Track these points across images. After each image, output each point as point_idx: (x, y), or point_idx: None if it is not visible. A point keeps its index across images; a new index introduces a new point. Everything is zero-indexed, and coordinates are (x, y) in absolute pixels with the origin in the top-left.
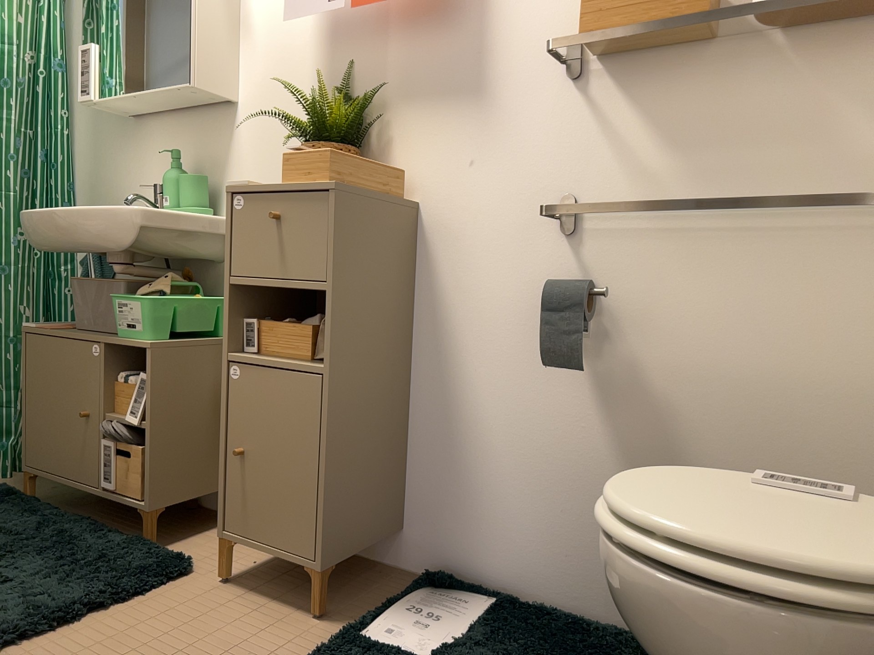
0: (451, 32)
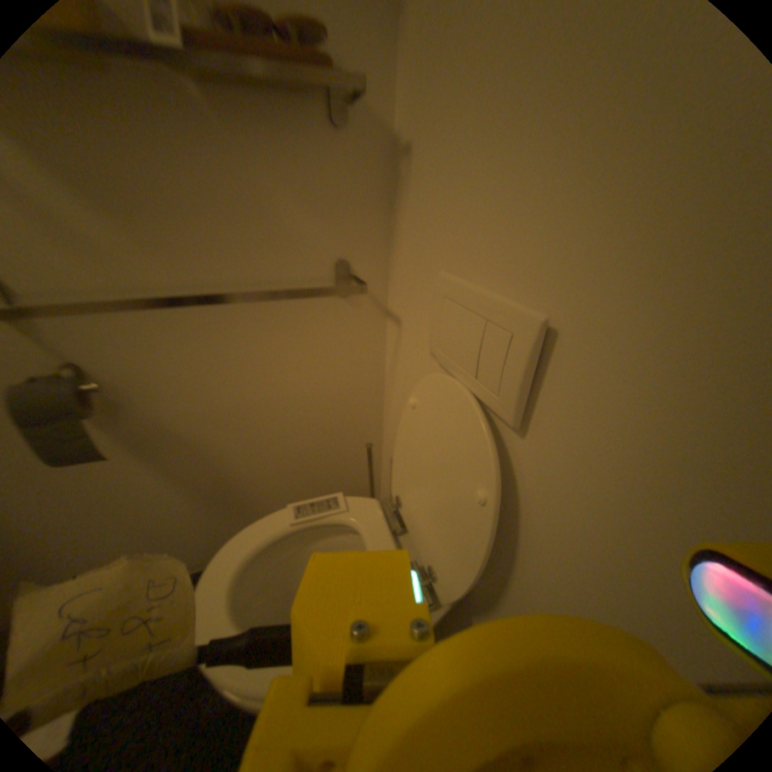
0: None
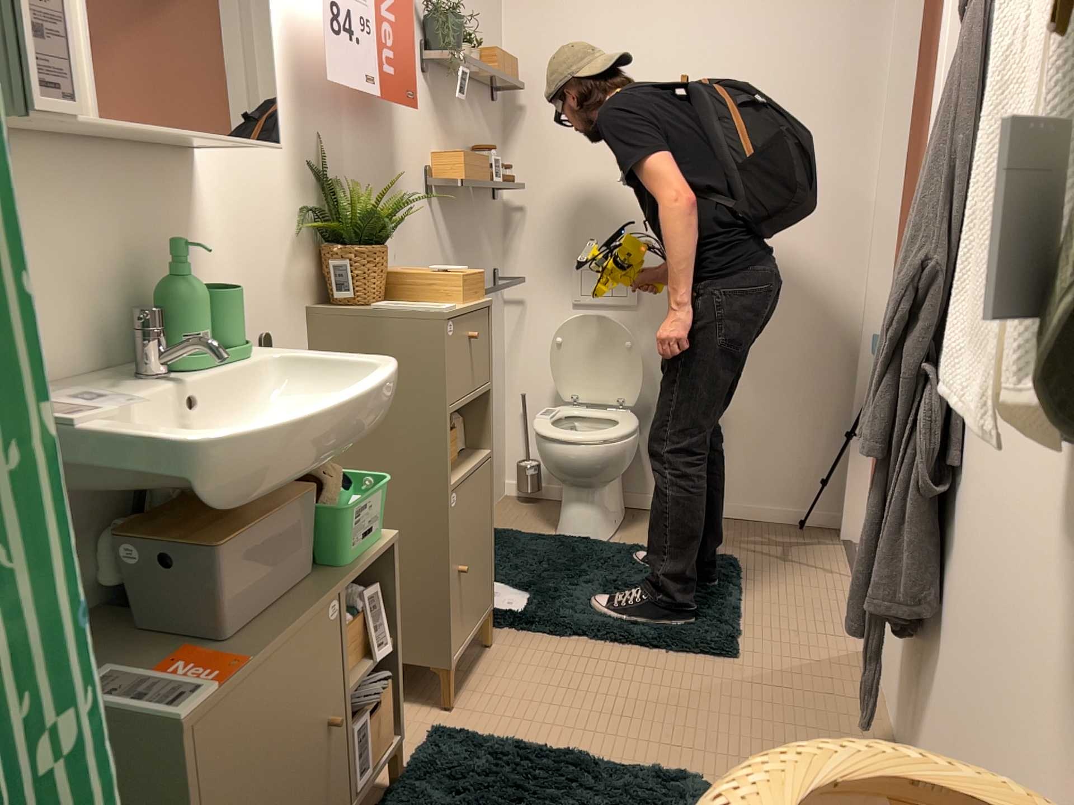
0: (379, 131)
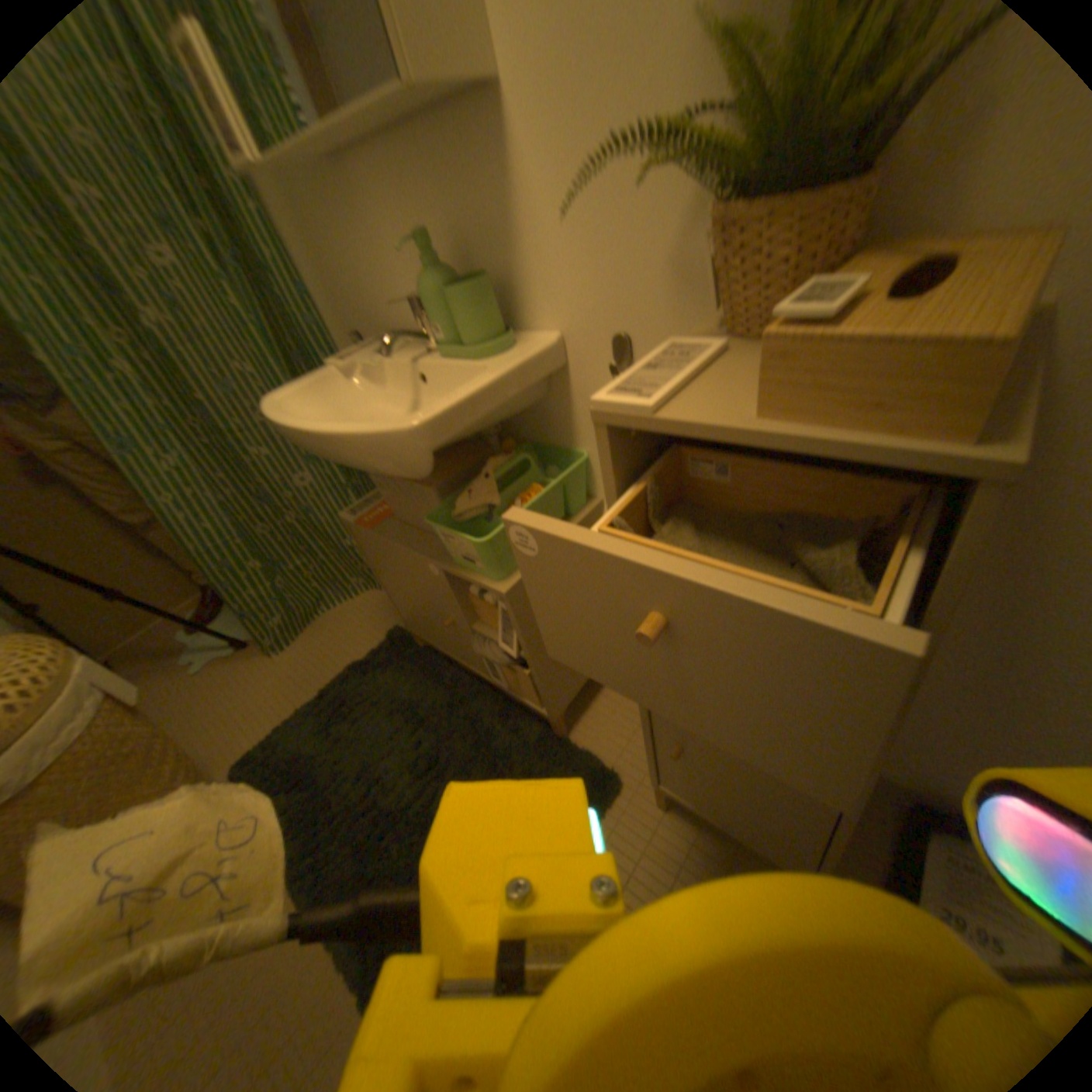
0: None
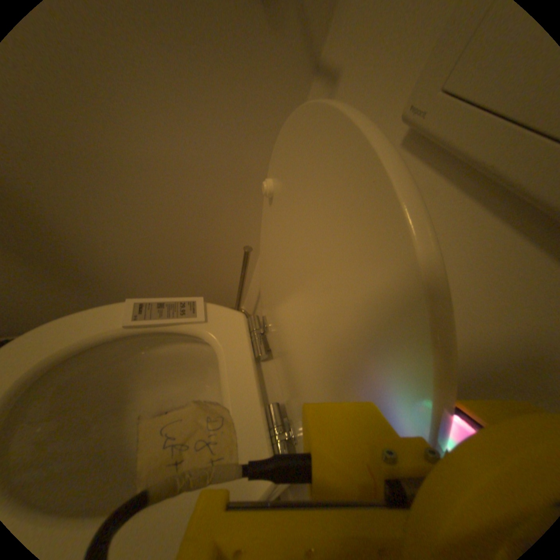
0: None
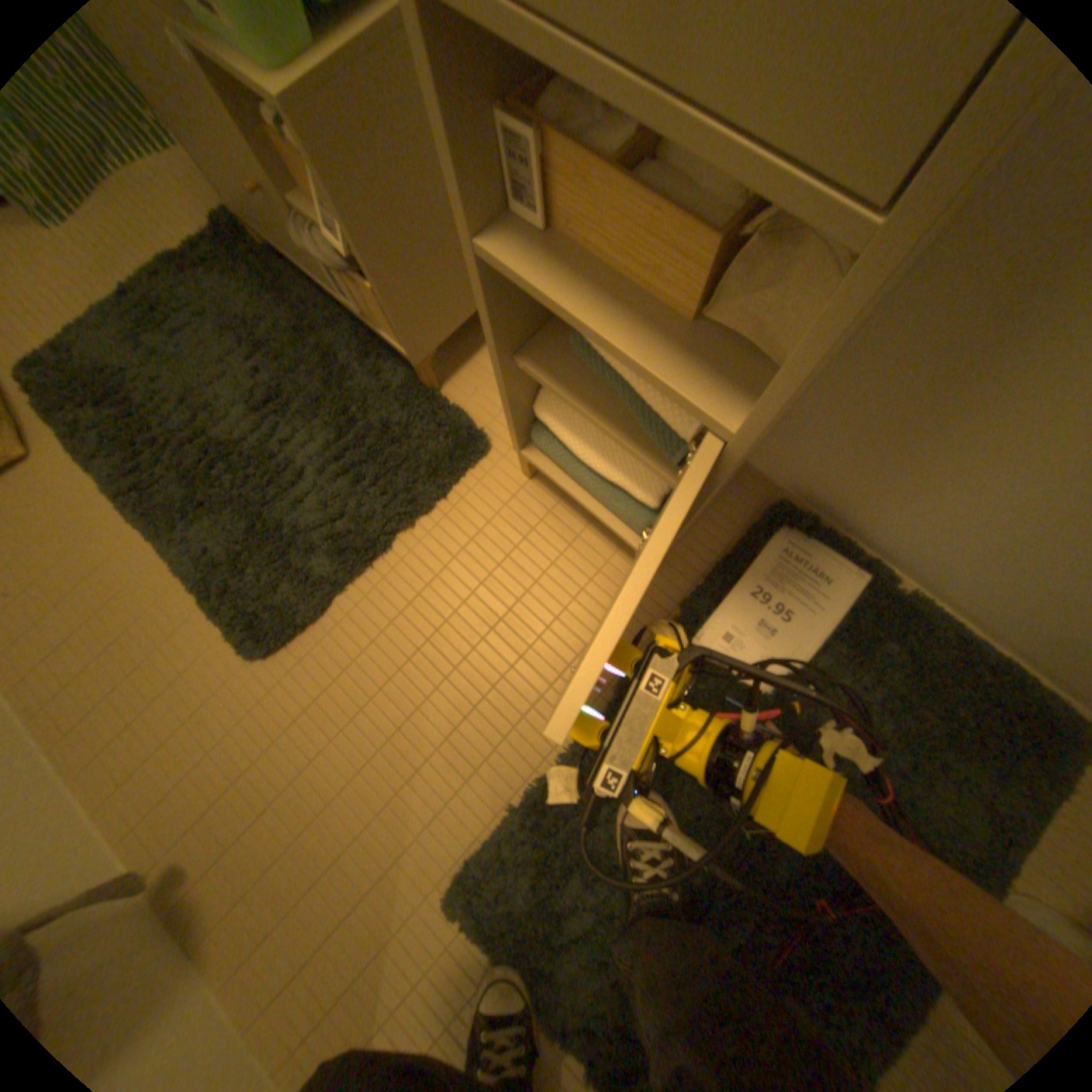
0: None
